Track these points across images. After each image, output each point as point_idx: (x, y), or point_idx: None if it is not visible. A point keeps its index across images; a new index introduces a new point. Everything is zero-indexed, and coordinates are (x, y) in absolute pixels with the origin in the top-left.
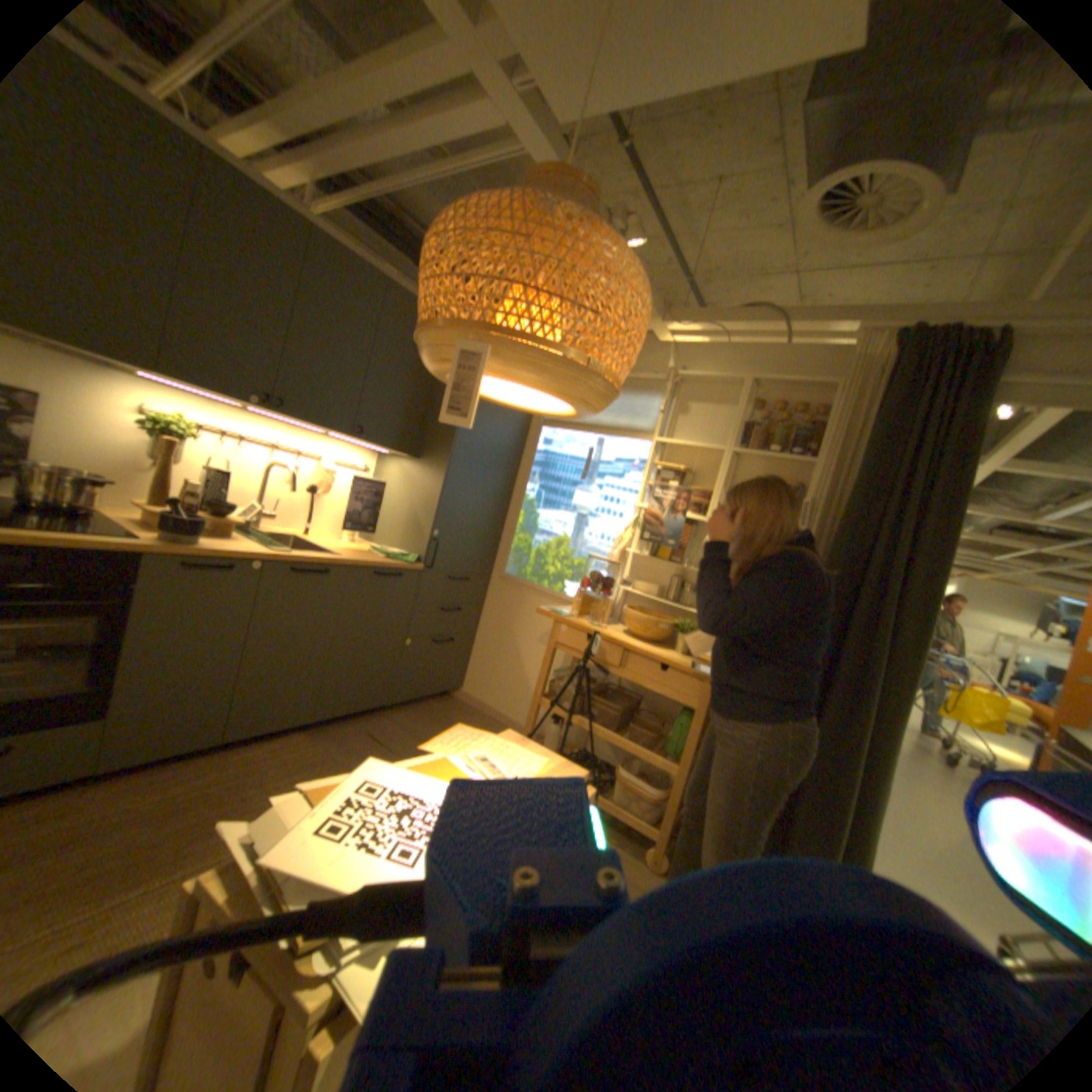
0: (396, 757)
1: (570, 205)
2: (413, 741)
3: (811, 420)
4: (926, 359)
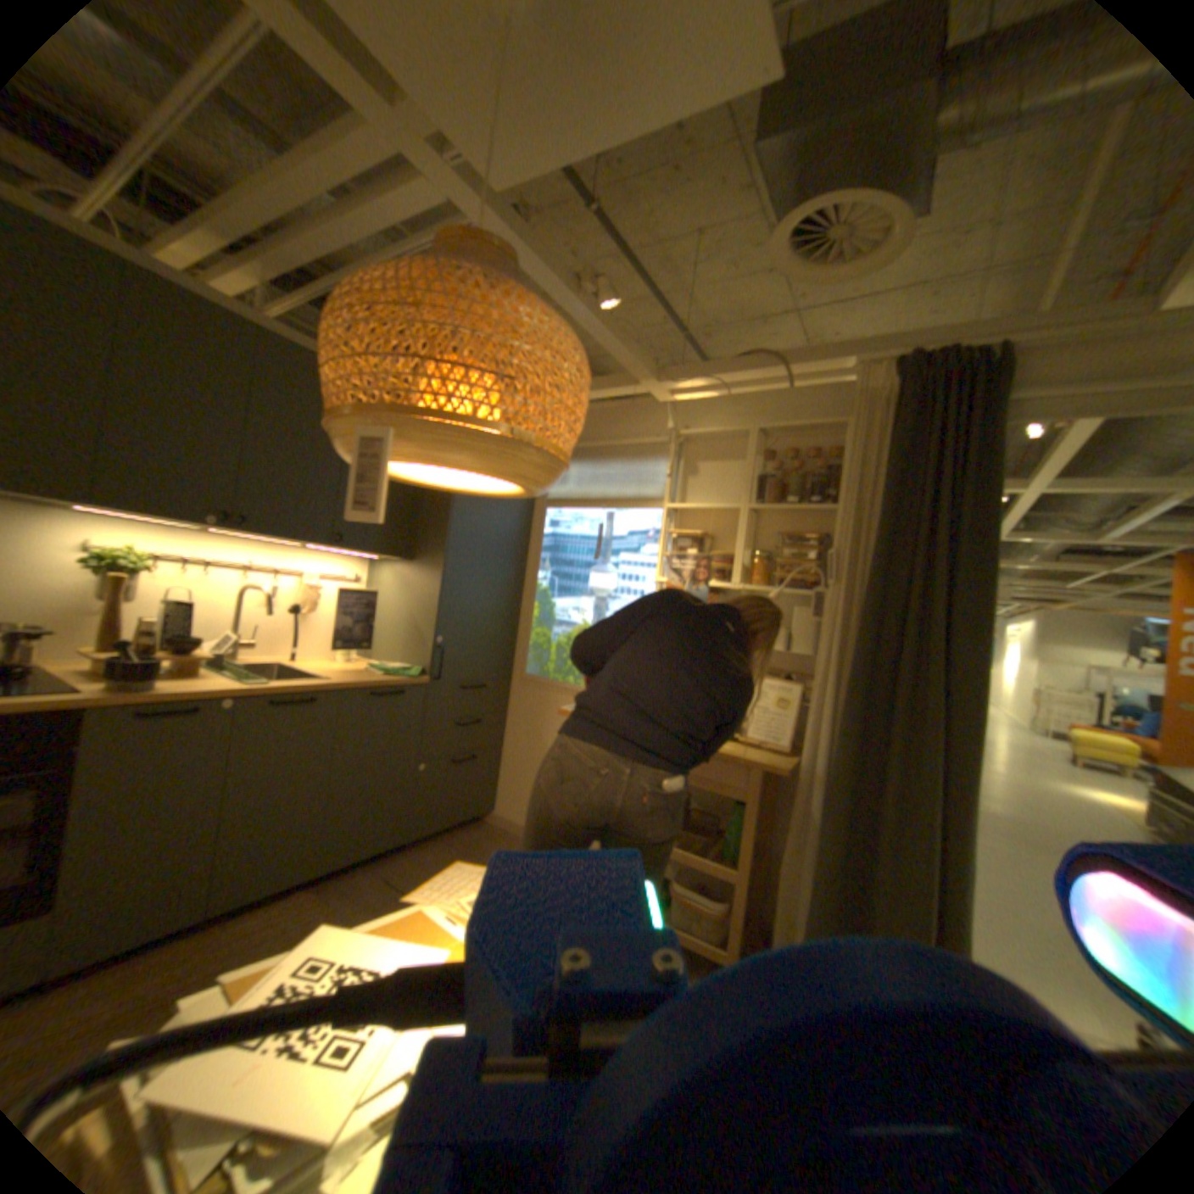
0: None
1: (467, 267)
2: None
3: (826, 465)
4: (930, 386)
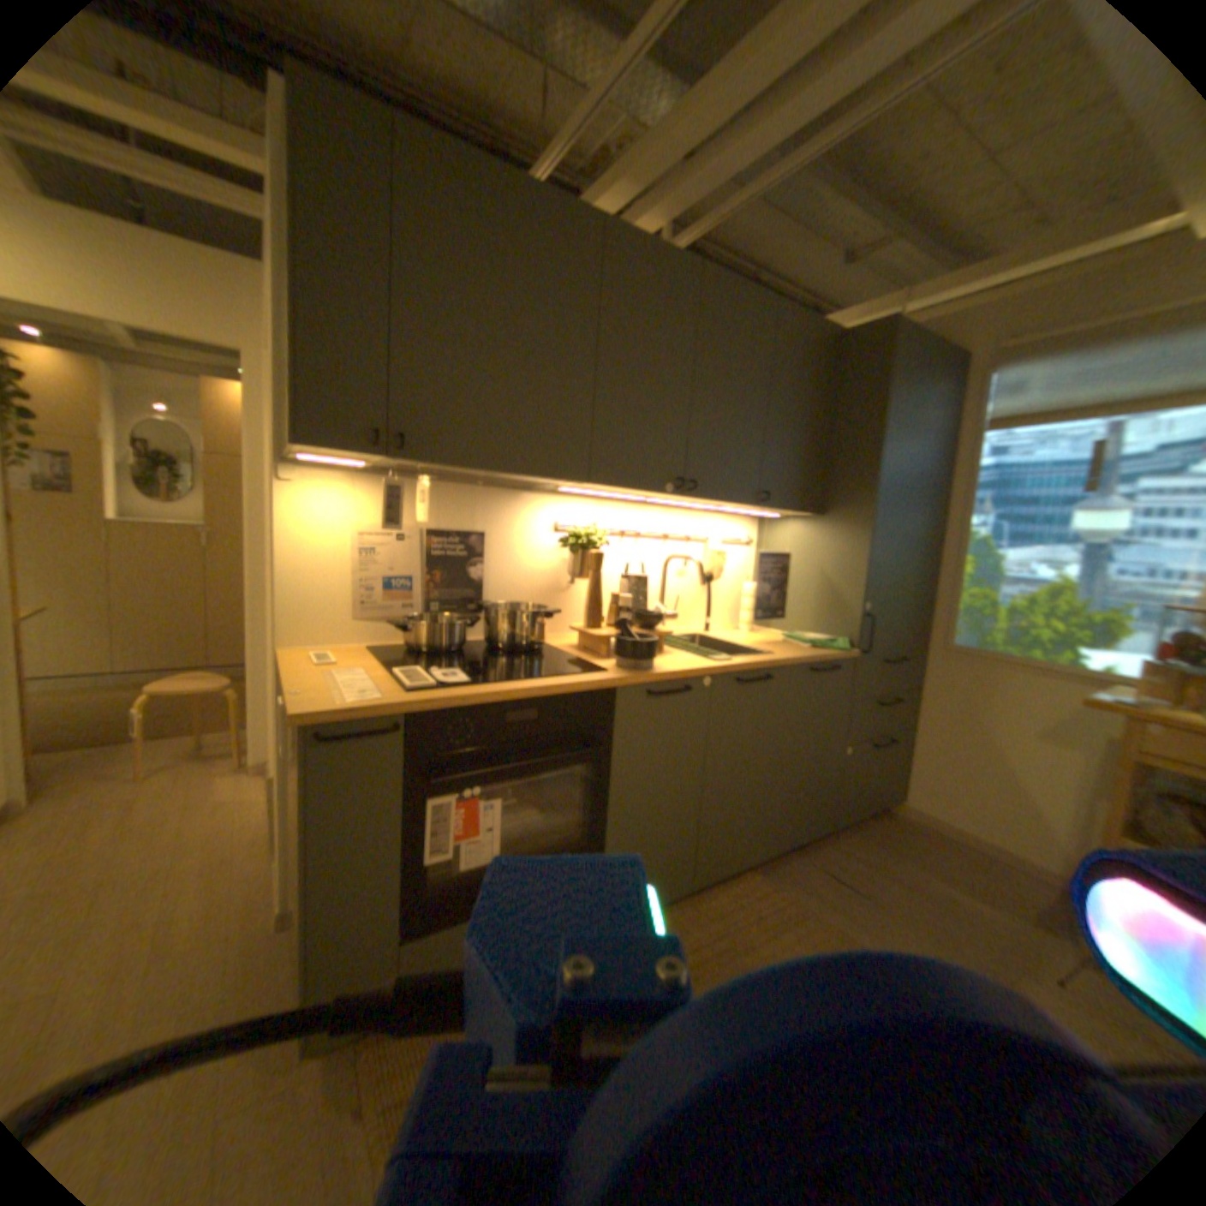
0: (885, 912)
1: None
2: (891, 887)
3: None
4: None
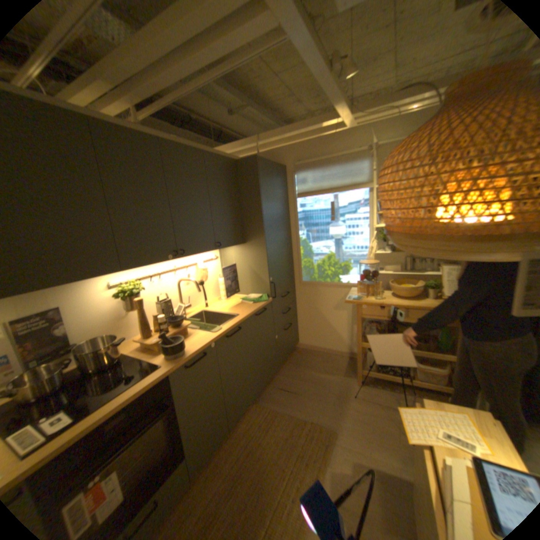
0: (301, 397)
1: None
2: (301, 385)
3: None
4: None
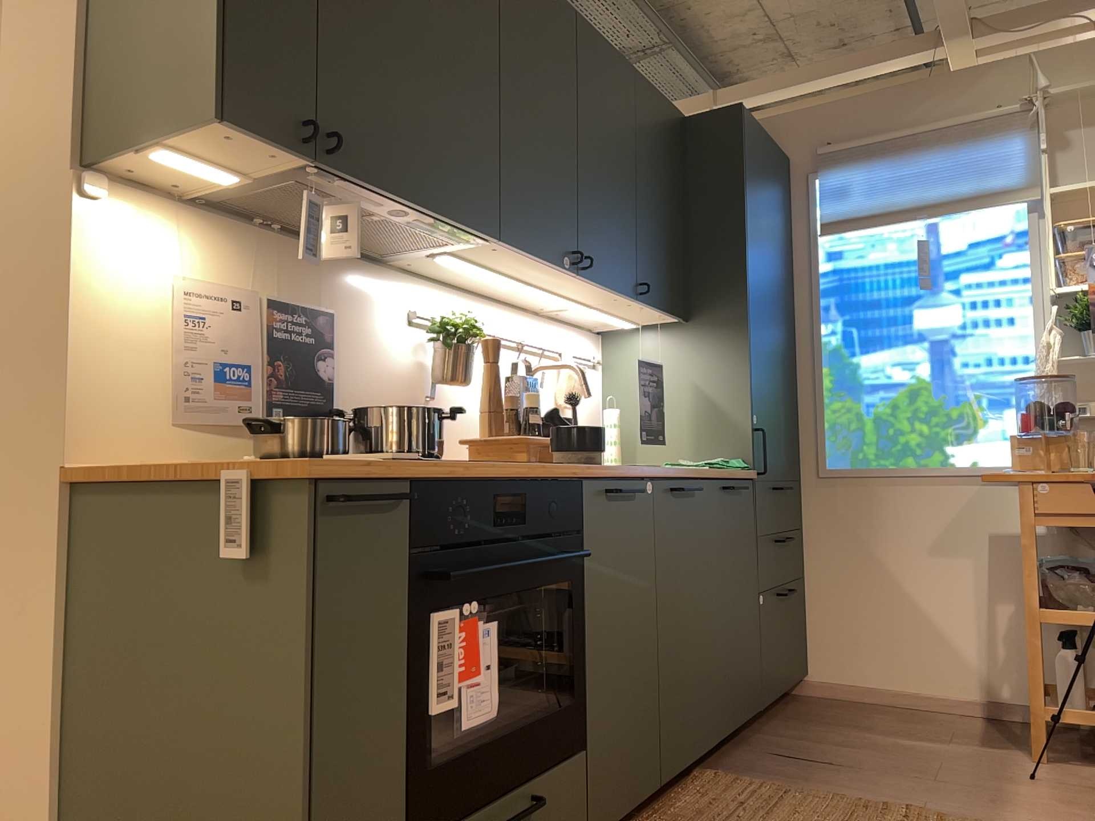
0: (855, 770)
1: None
2: (844, 751)
3: None
4: None
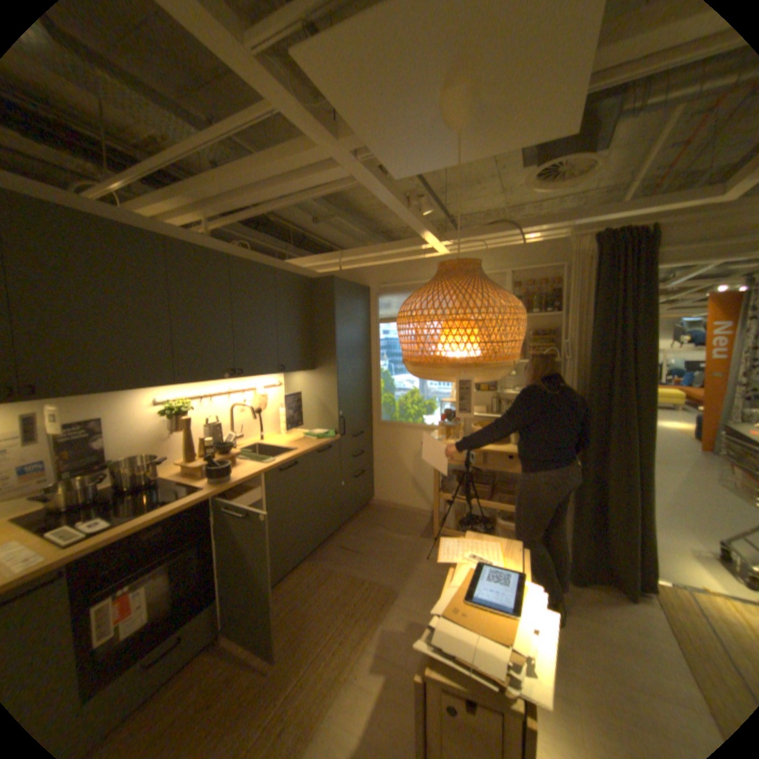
0: (364, 557)
1: (489, 292)
2: (367, 544)
3: (550, 290)
4: (615, 250)
